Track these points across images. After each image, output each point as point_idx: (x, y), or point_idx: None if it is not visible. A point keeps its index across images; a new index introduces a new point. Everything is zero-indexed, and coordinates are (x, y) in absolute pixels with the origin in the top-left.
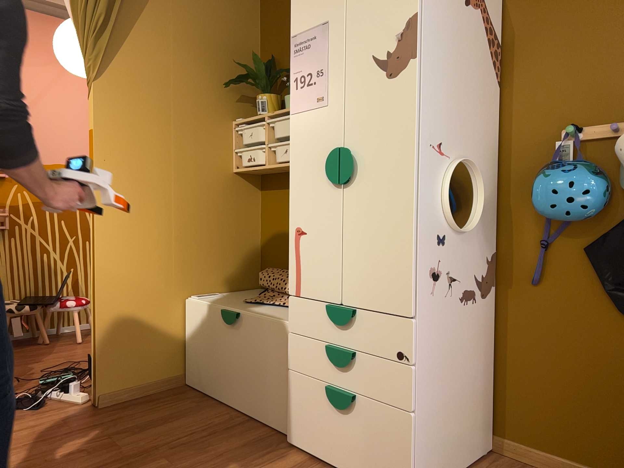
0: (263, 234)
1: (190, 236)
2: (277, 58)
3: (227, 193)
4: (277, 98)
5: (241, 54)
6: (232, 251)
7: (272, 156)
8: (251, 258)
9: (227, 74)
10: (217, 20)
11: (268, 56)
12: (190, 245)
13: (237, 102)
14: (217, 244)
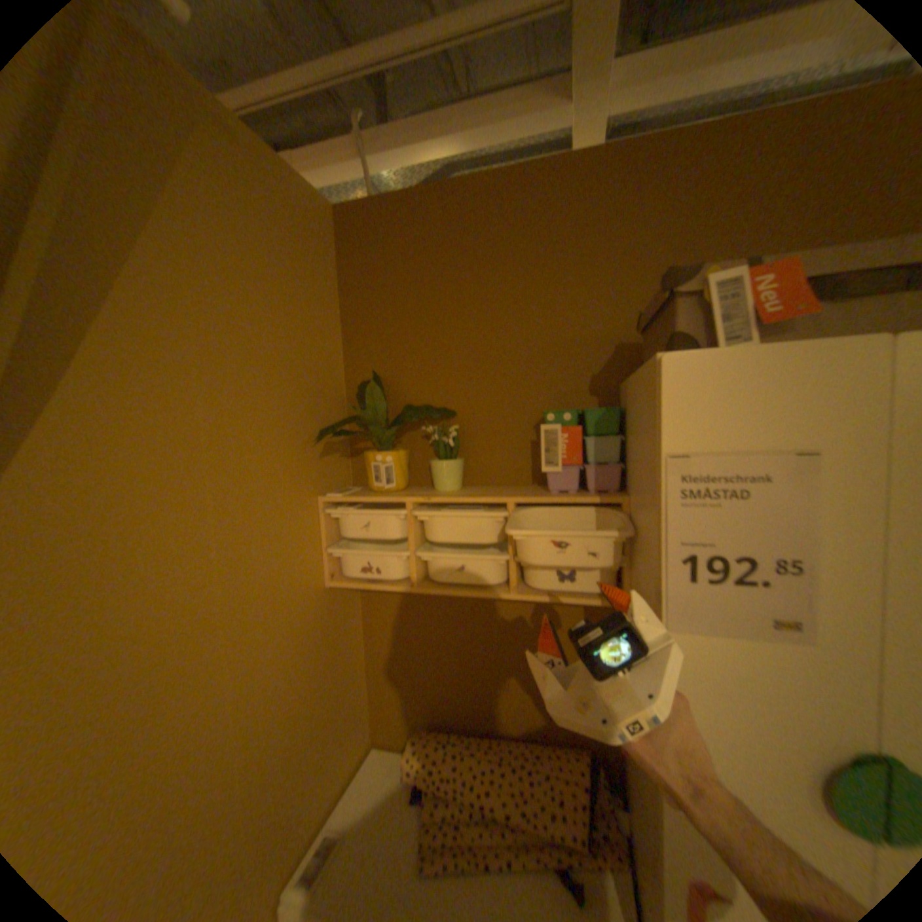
0: (374, 661)
1: (273, 765)
2: (386, 376)
3: (321, 629)
4: (408, 455)
5: (320, 365)
6: (335, 724)
7: (417, 563)
8: (358, 709)
9: (304, 410)
10: (279, 303)
11: (363, 368)
12: (274, 782)
13: (321, 457)
14: (315, 733)
